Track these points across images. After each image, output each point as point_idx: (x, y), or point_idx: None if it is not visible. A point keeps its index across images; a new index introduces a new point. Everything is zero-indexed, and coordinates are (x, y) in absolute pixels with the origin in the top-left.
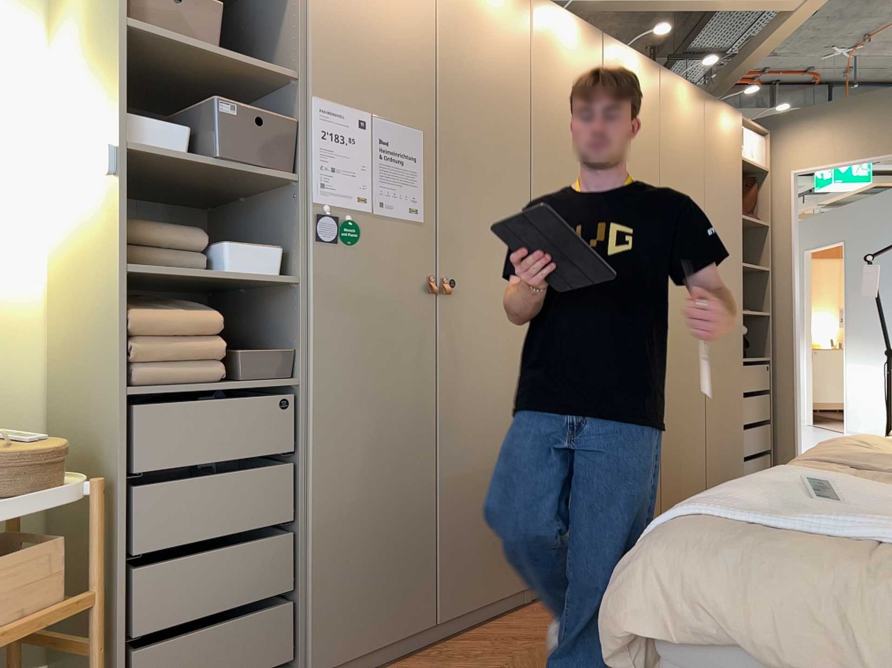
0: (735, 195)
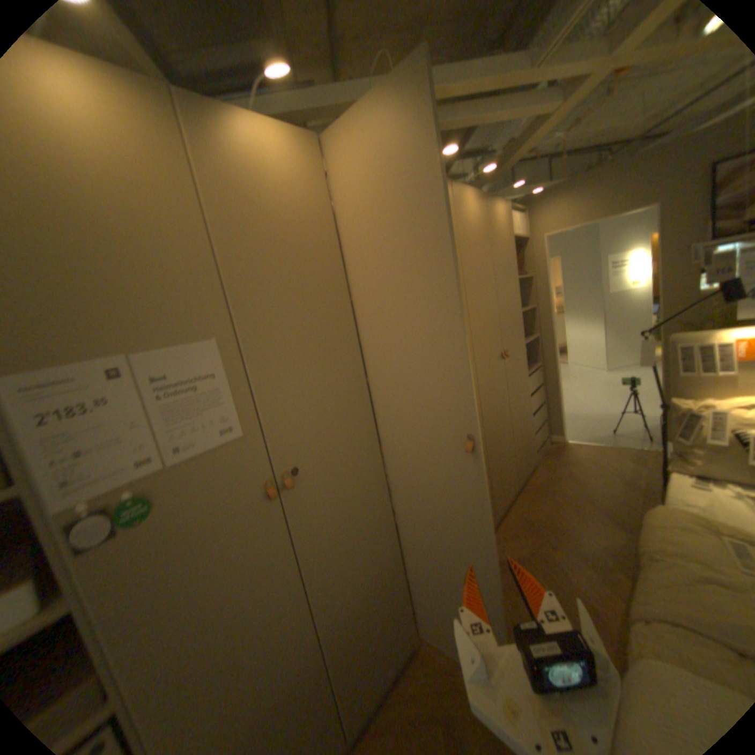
0: (509, 261)
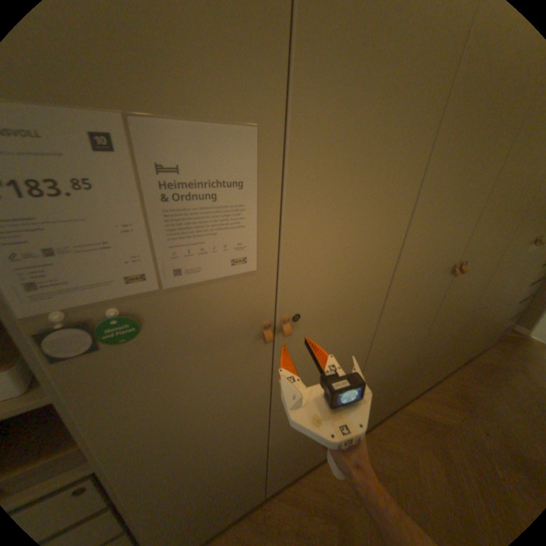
0: None
